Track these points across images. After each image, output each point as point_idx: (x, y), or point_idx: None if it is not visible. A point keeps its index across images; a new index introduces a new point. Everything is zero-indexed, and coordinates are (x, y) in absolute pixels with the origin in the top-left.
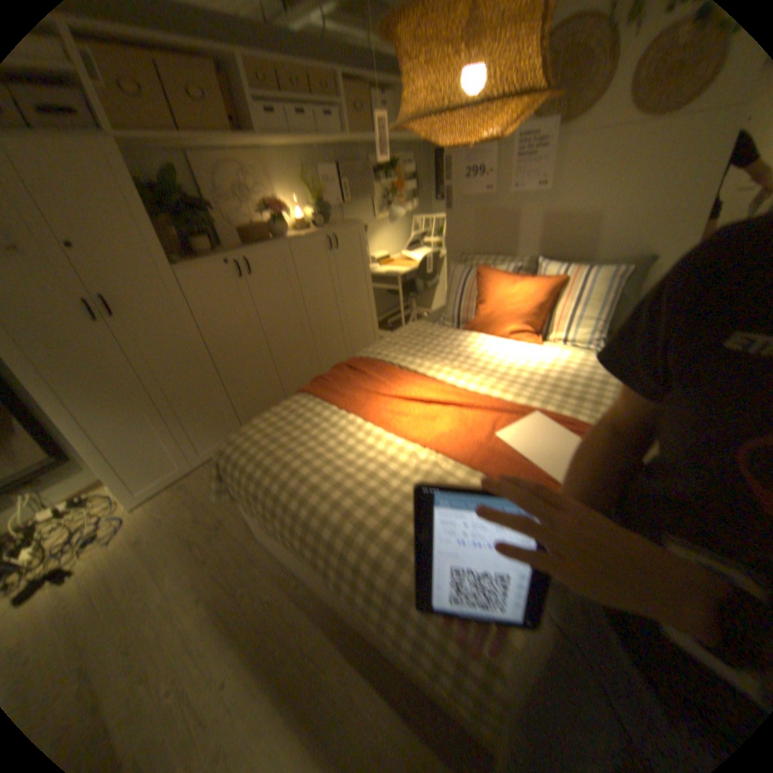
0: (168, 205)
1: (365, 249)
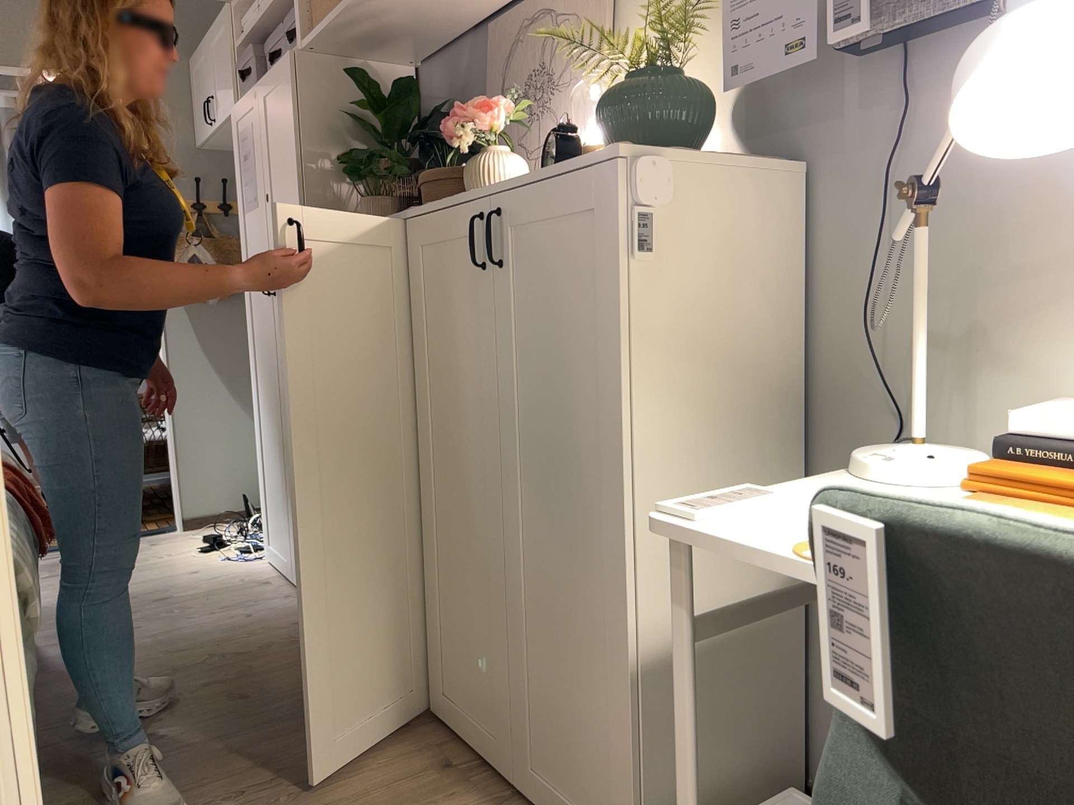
0: (384, 139)
1: (618, 298)
